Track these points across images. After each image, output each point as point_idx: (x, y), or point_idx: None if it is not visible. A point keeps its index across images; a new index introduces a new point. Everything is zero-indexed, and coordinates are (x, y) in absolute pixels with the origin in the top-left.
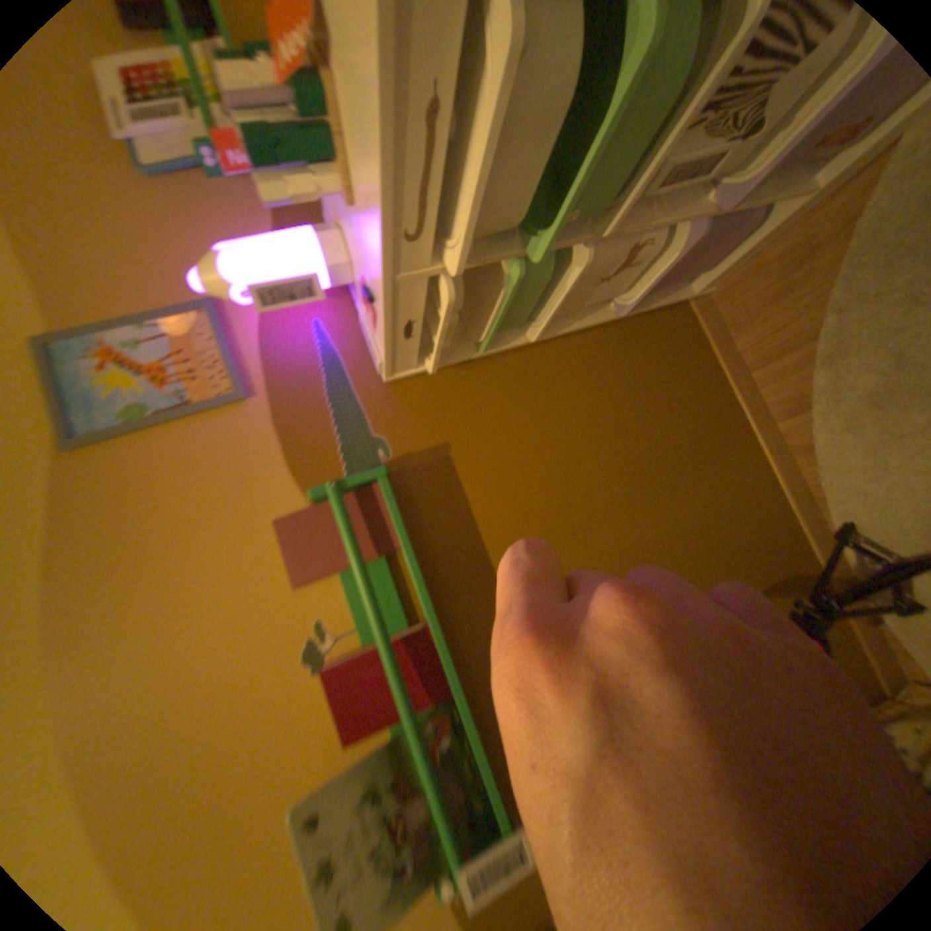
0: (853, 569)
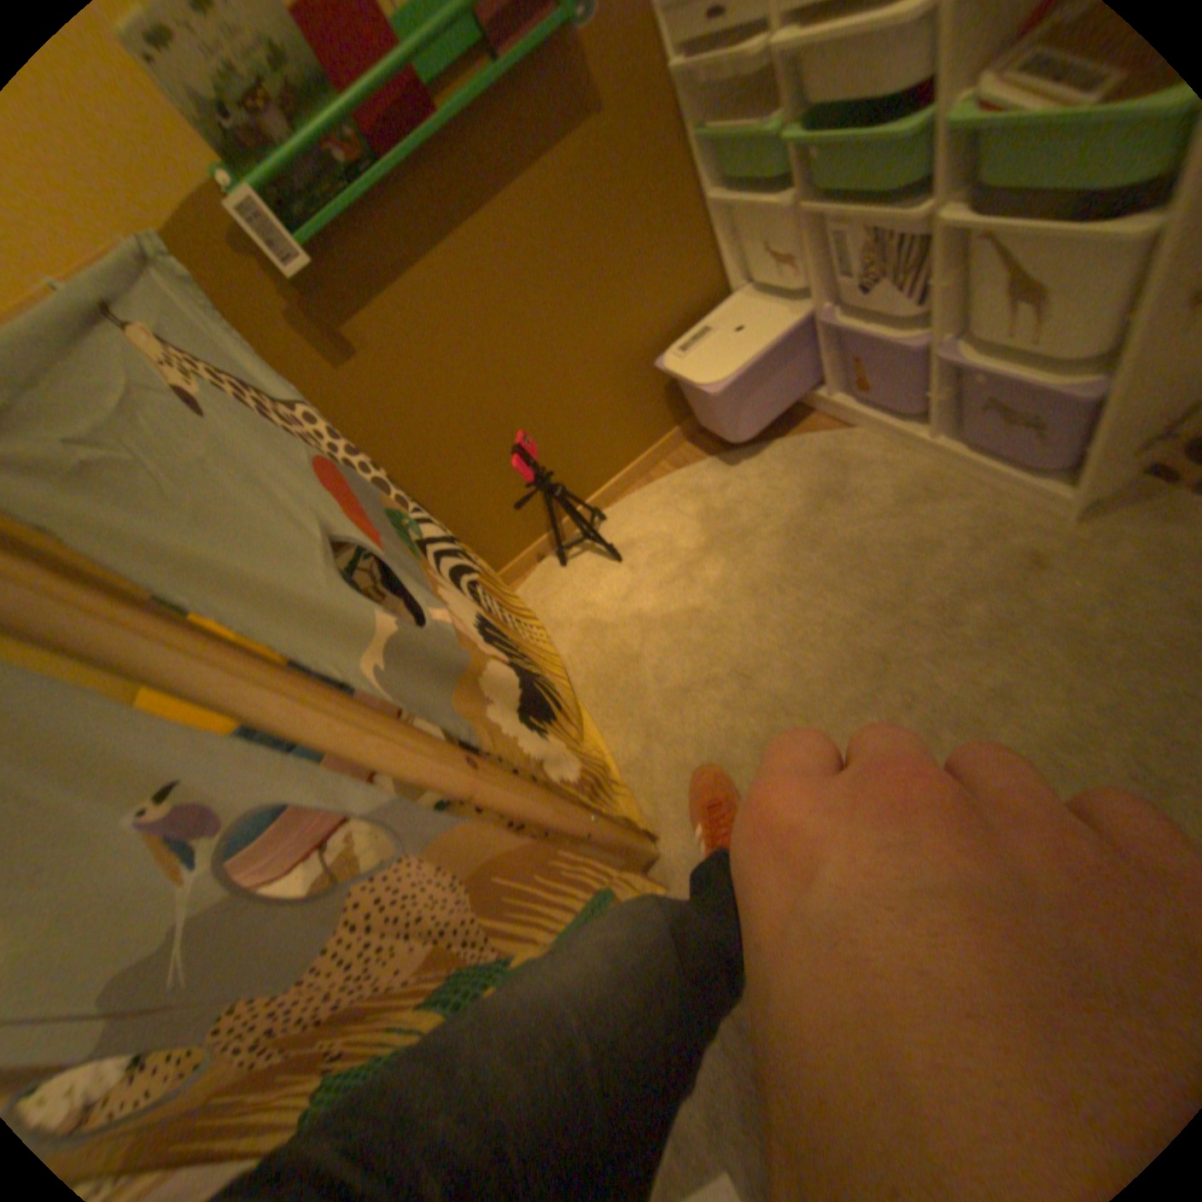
0: (570, 532)
